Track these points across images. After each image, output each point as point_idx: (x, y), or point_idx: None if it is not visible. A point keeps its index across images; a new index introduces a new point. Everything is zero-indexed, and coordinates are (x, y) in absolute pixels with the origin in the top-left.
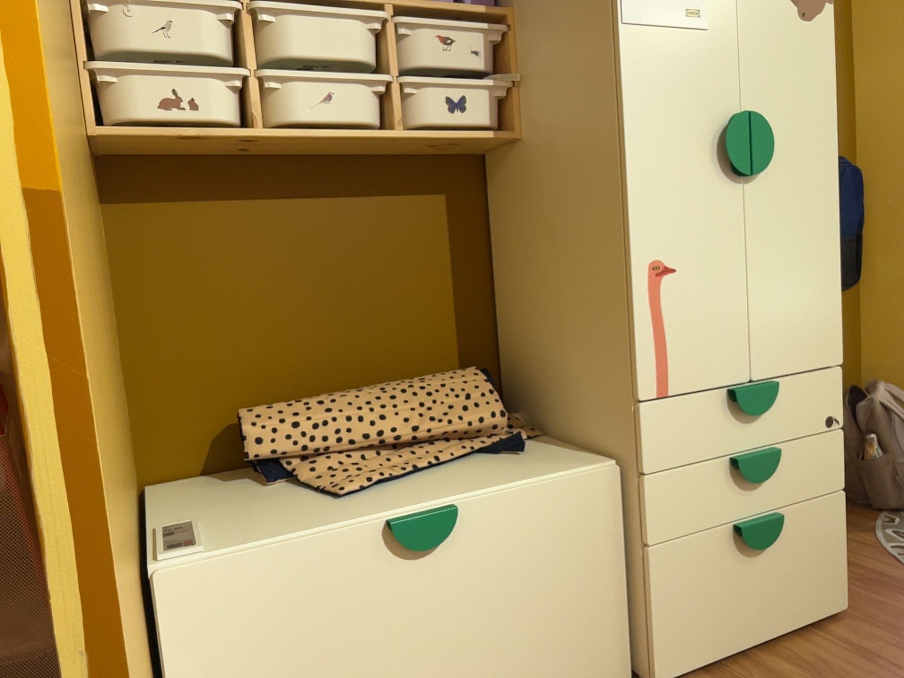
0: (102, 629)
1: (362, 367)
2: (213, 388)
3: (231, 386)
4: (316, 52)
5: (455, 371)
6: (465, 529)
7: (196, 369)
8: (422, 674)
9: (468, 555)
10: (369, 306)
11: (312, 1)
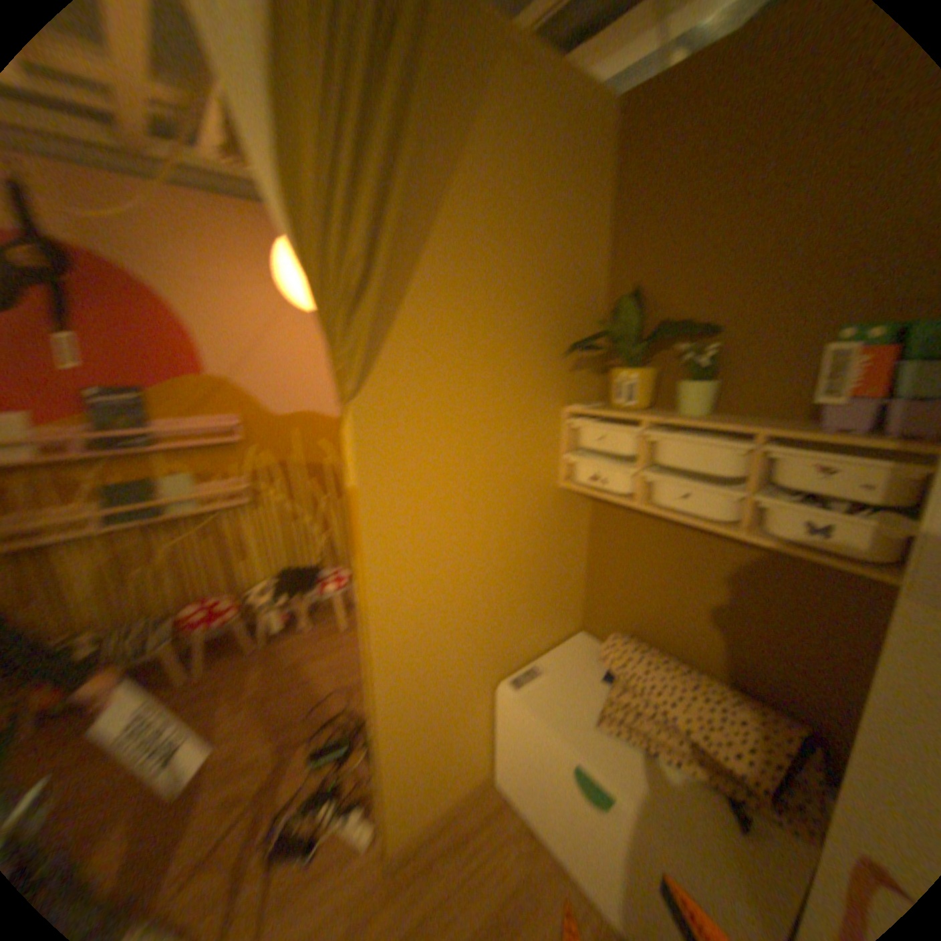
0: (375, 717)
1: (714, 657)
2: (620, 609)
3: (629, 614)
4: (686, 461)
5: (779, 720)
6: (622, 820)
7: (614, 595)
8: (584, 849)
9: (620, 834)
10: (731, 624)
11: (688, 428)
